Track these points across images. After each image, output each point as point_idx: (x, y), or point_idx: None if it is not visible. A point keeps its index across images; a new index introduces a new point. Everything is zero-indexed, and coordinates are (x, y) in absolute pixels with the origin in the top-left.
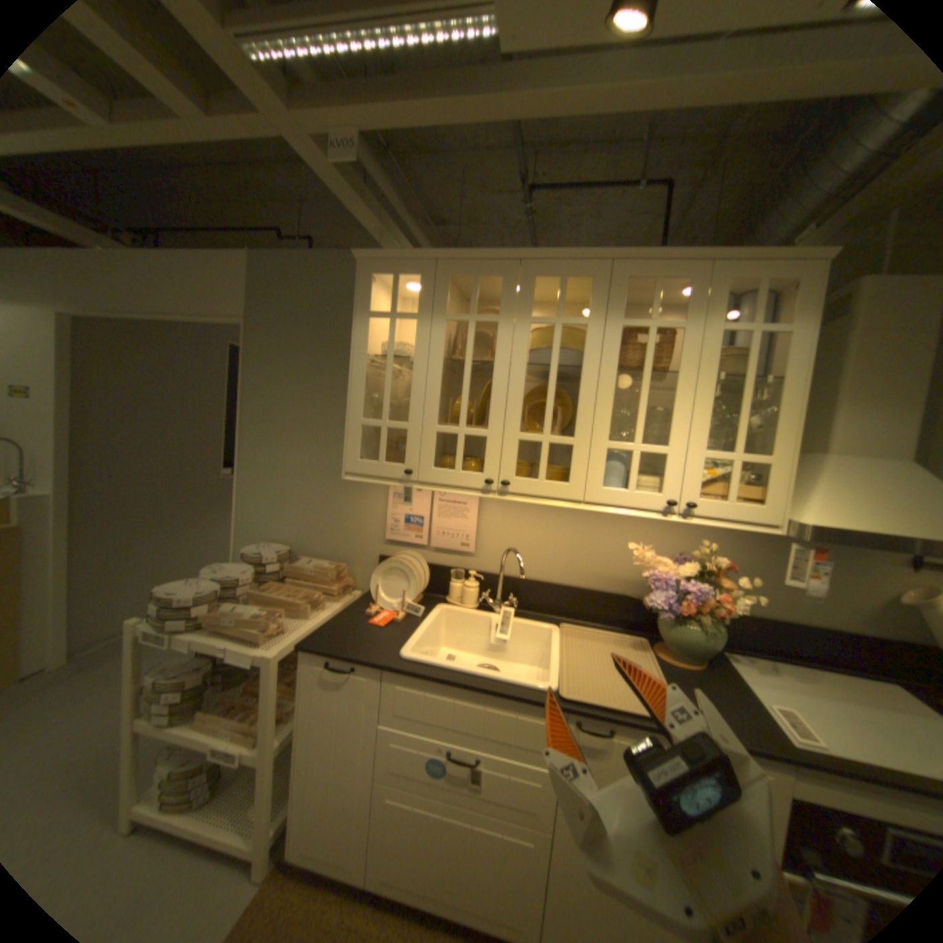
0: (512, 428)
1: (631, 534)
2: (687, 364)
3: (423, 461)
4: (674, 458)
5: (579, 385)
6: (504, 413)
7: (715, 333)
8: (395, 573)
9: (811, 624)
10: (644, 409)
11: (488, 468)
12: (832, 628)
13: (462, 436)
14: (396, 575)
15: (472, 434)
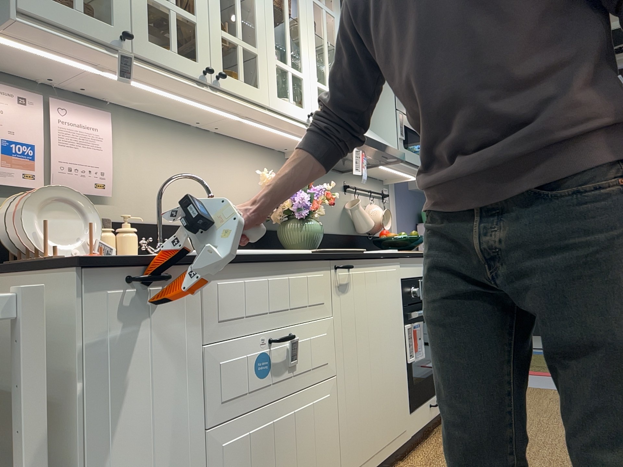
0: (215, 22)
1: (238, 173)
2: (303, 17)
3: (134, 28)
4: (306, 83)
5: (252, 5)
6: (207, 4)
7: (310, 2)
8: (48, 210)
9: (323, 232)
10: (289, 40)
11: (201, 58)
12: (330, 232)
13: (173, 14)
14: (51, 213)
15: (182, 14)
